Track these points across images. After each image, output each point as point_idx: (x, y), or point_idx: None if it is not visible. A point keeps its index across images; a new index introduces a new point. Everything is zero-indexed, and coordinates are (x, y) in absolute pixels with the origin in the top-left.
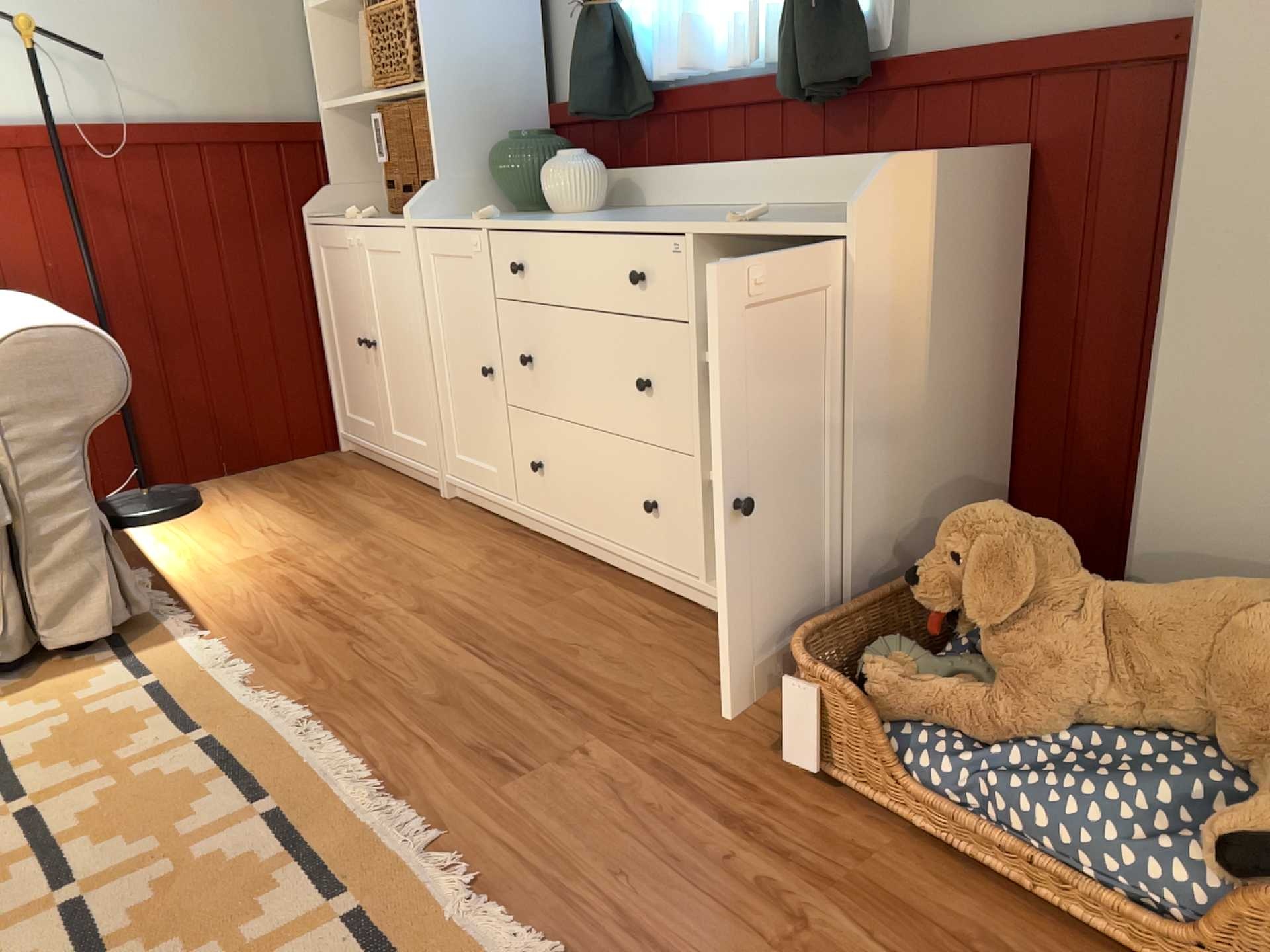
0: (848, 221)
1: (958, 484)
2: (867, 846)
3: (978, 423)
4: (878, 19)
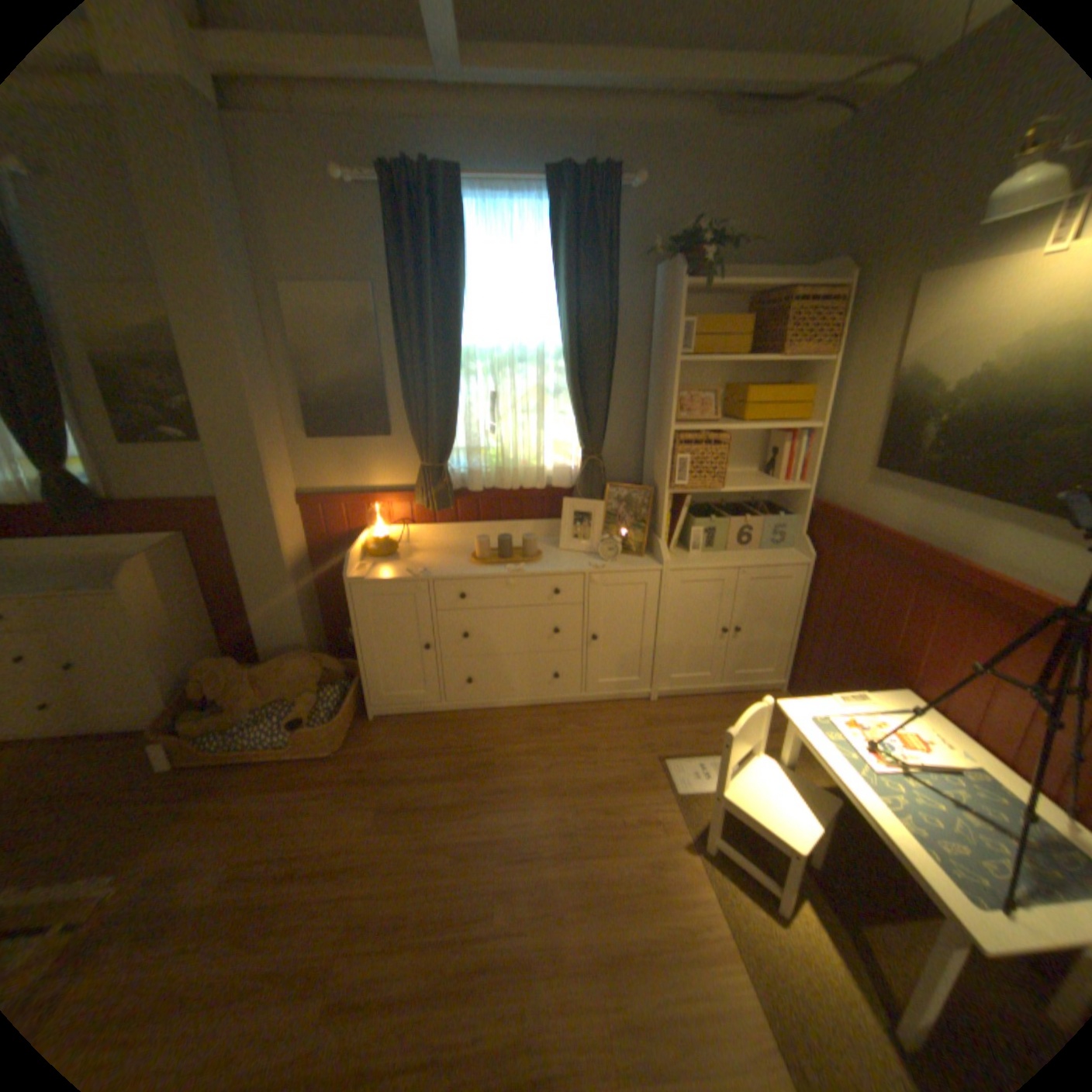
0: (114, 587)
1: (195, 648)
2: (195, 782)
3: (195, 625)
4: (97, 488)
